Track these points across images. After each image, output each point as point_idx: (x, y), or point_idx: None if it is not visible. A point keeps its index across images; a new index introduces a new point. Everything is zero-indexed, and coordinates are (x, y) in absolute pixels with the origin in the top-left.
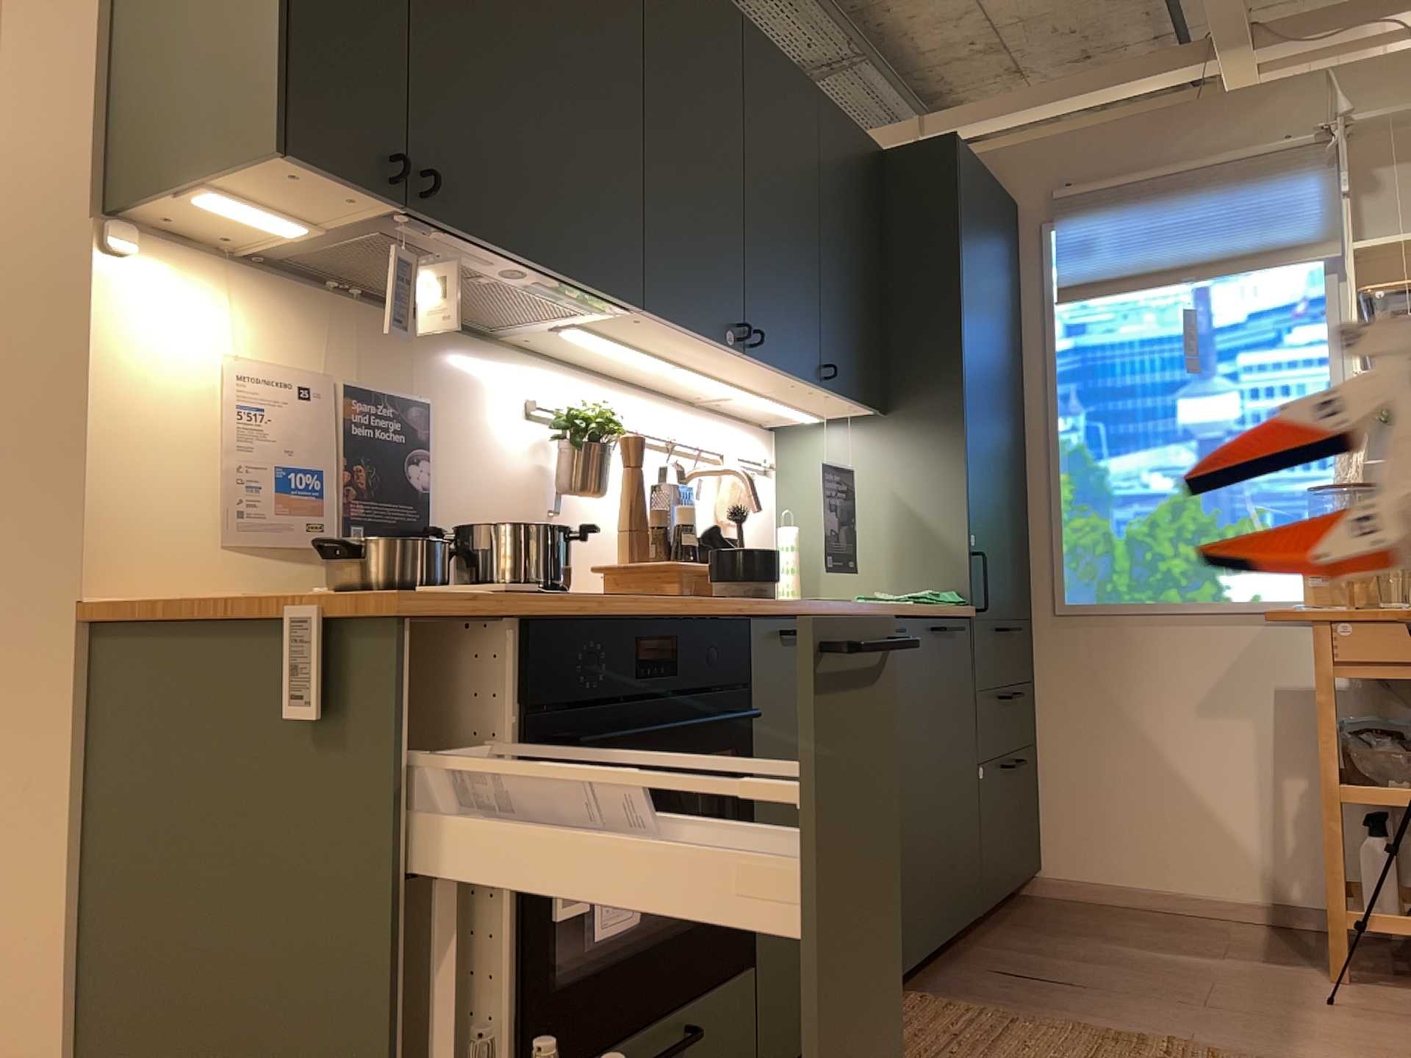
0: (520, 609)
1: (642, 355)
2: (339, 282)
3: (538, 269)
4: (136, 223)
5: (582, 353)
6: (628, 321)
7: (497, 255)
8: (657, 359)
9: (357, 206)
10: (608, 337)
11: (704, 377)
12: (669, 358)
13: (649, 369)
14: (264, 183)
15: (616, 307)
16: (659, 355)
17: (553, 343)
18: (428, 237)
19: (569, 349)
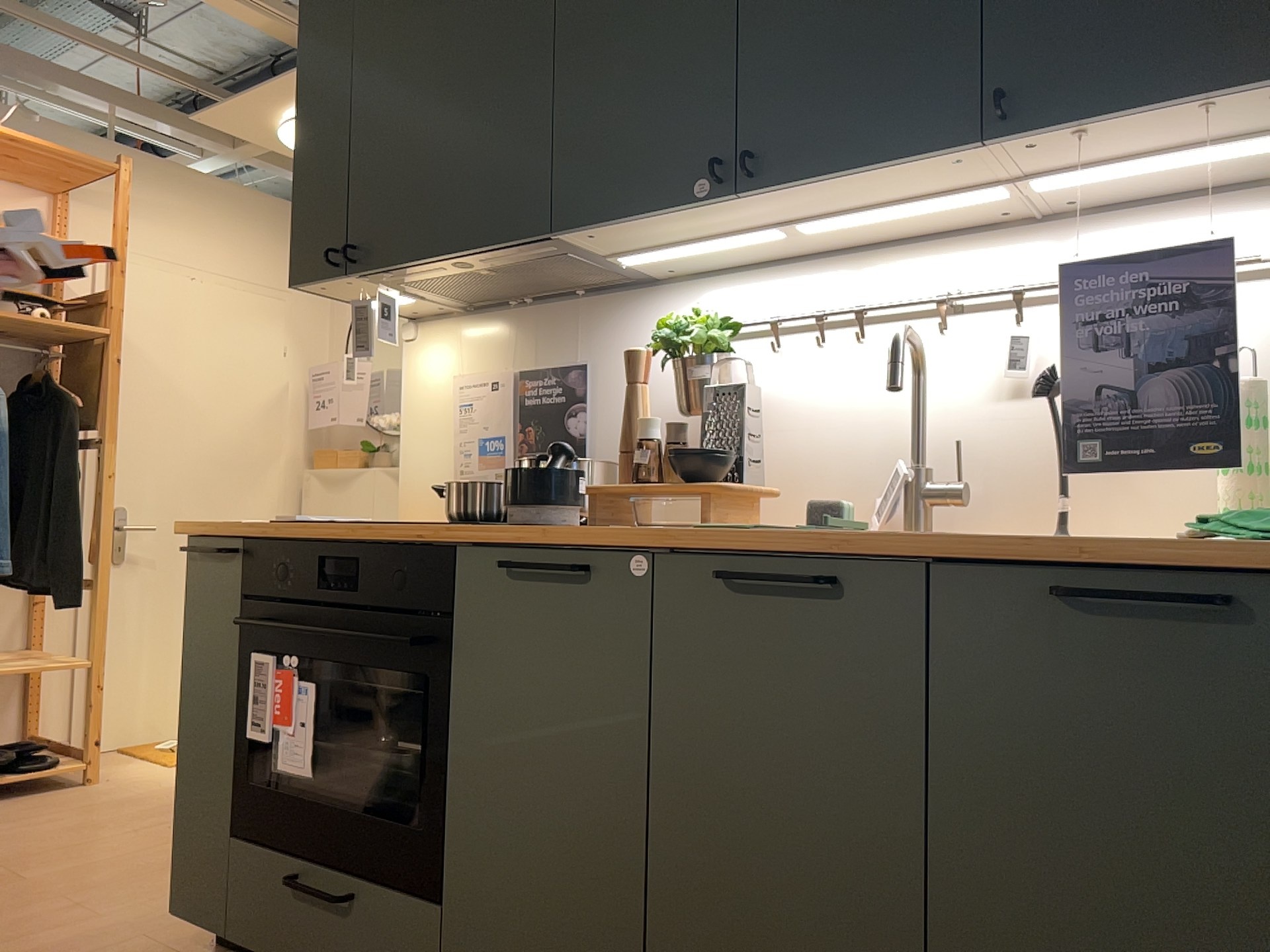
0: (247, 531)
1: (724, 240)
2: (511, 300)
3: (451, 257)
4: (421, 318)
5: (744, 254)
6: (602, 238)
7: (422, 265)
8: (743, 236)
9: (358, 283)
10: (652, 248)
11: (850, 217)
12: (752, 228)
13: (814, 236)
14: (340, 293)
15: (560, 239)
16: (734, 232)
17: (702, 261)
18: (394, 277)
19: (721, 257)
